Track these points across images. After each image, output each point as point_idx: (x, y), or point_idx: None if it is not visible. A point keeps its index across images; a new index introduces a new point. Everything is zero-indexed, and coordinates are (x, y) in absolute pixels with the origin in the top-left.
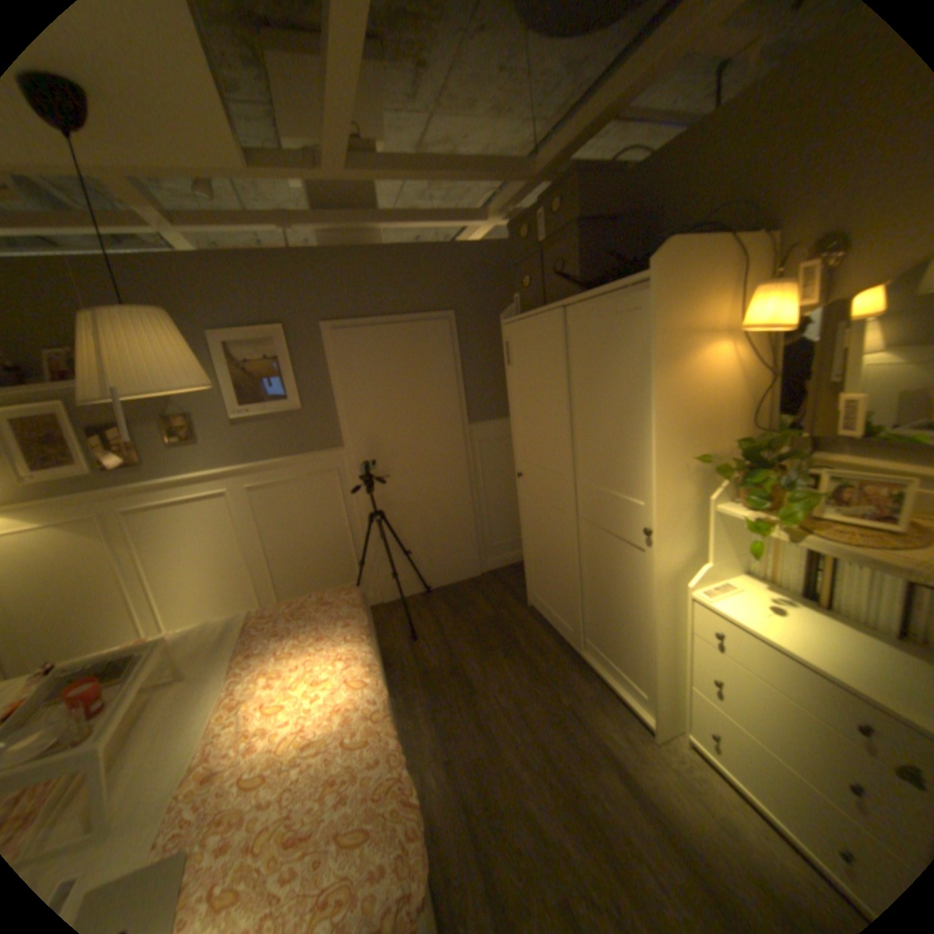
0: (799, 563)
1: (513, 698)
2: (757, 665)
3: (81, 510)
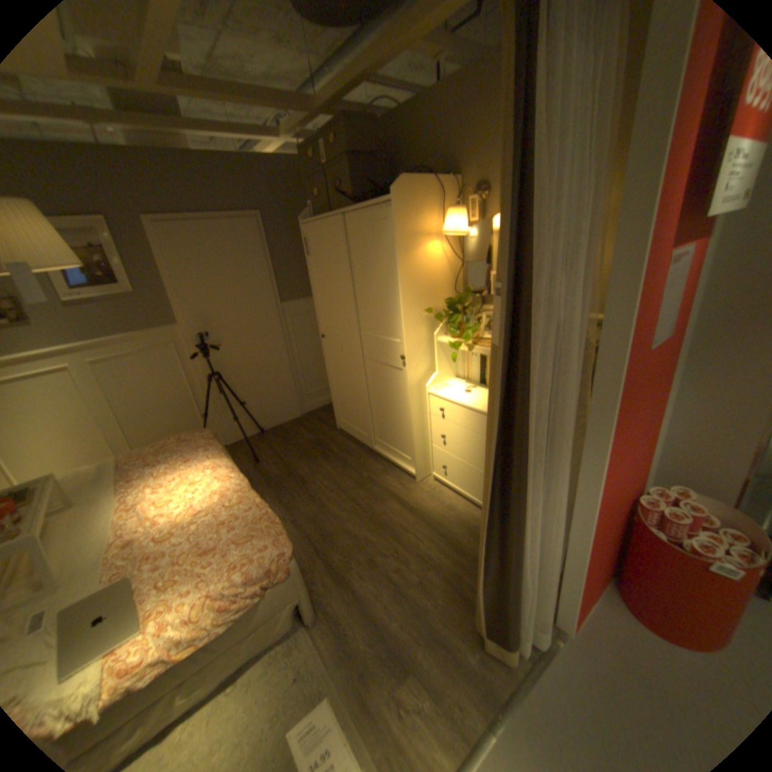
0: (477, 365)
1: (331, 480)
2: (457, 419)
3: None
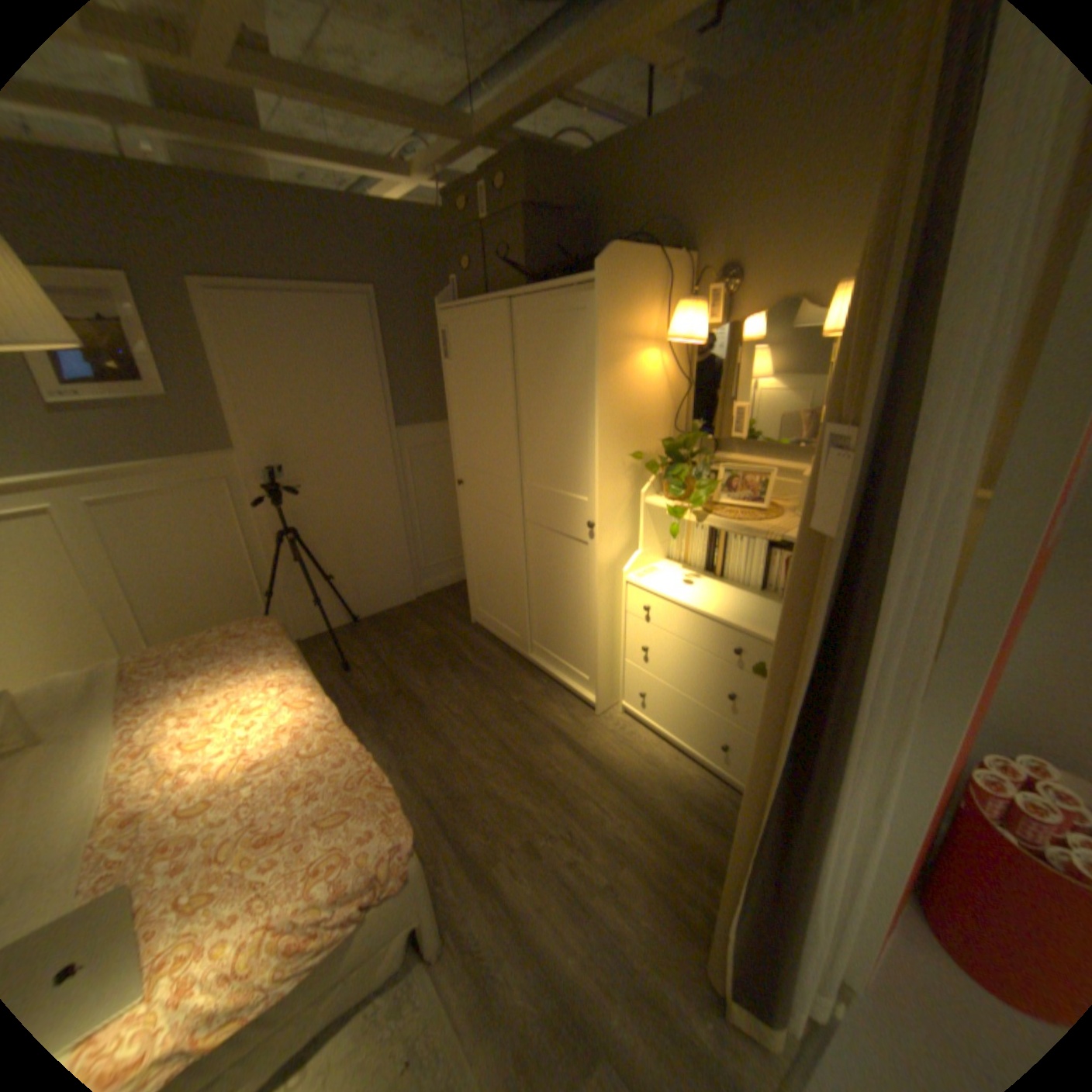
0: (702, 544)
1: (464, 705)
2: (672, 626)
3: None
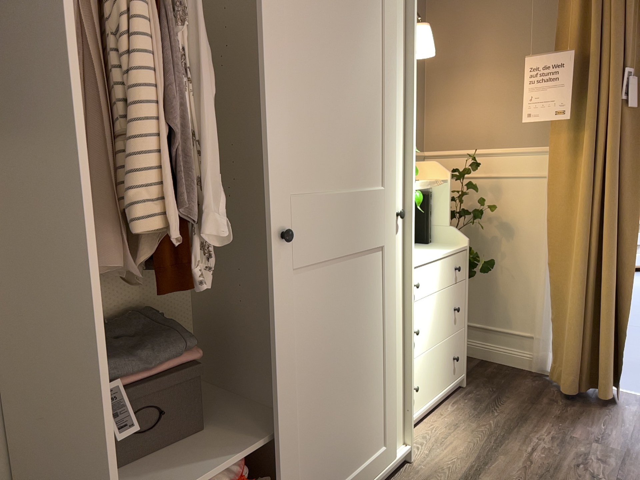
0: None
1: None
2: (428, 285)
3: None
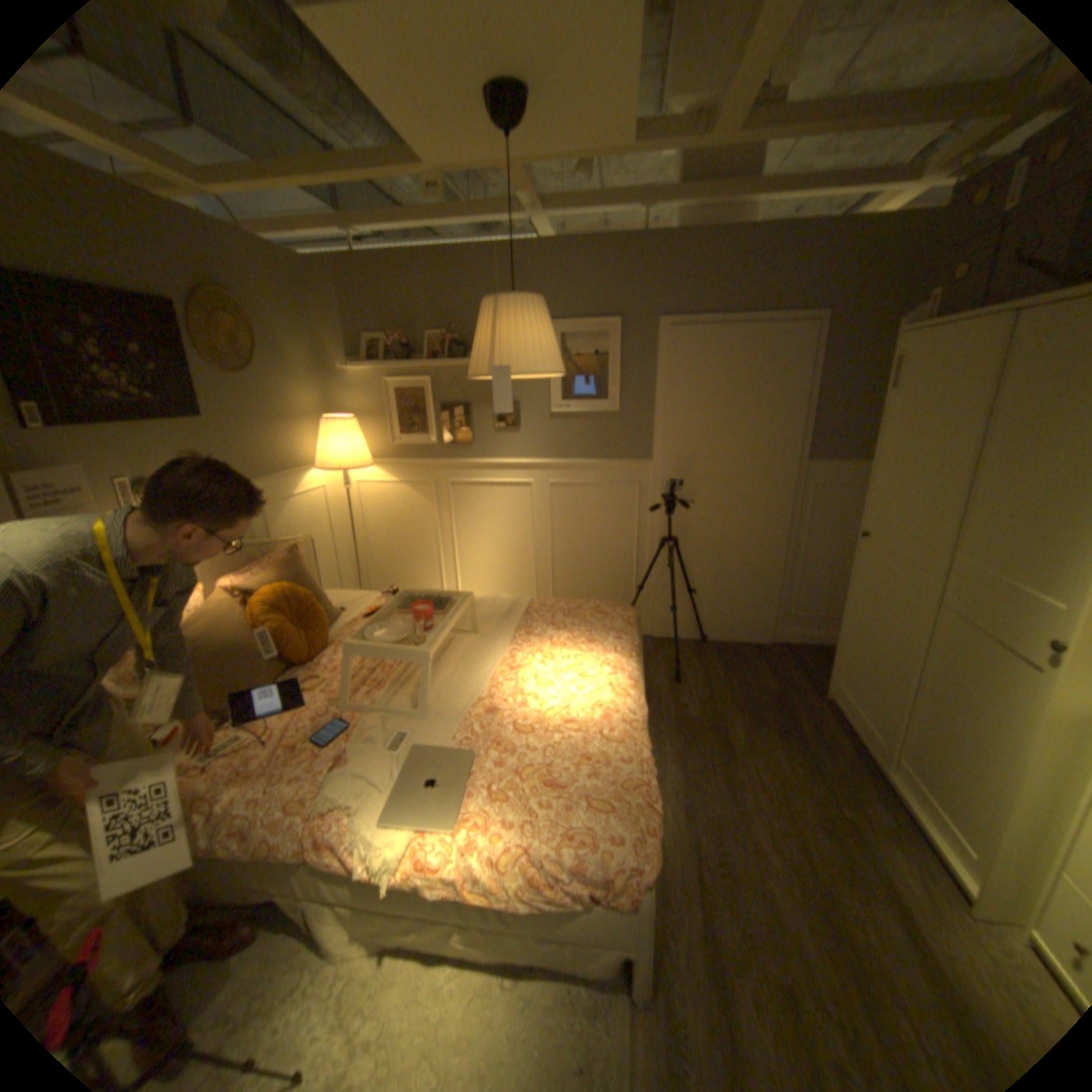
0: None
1: (781, 783)
2: None
3: (425, 476)
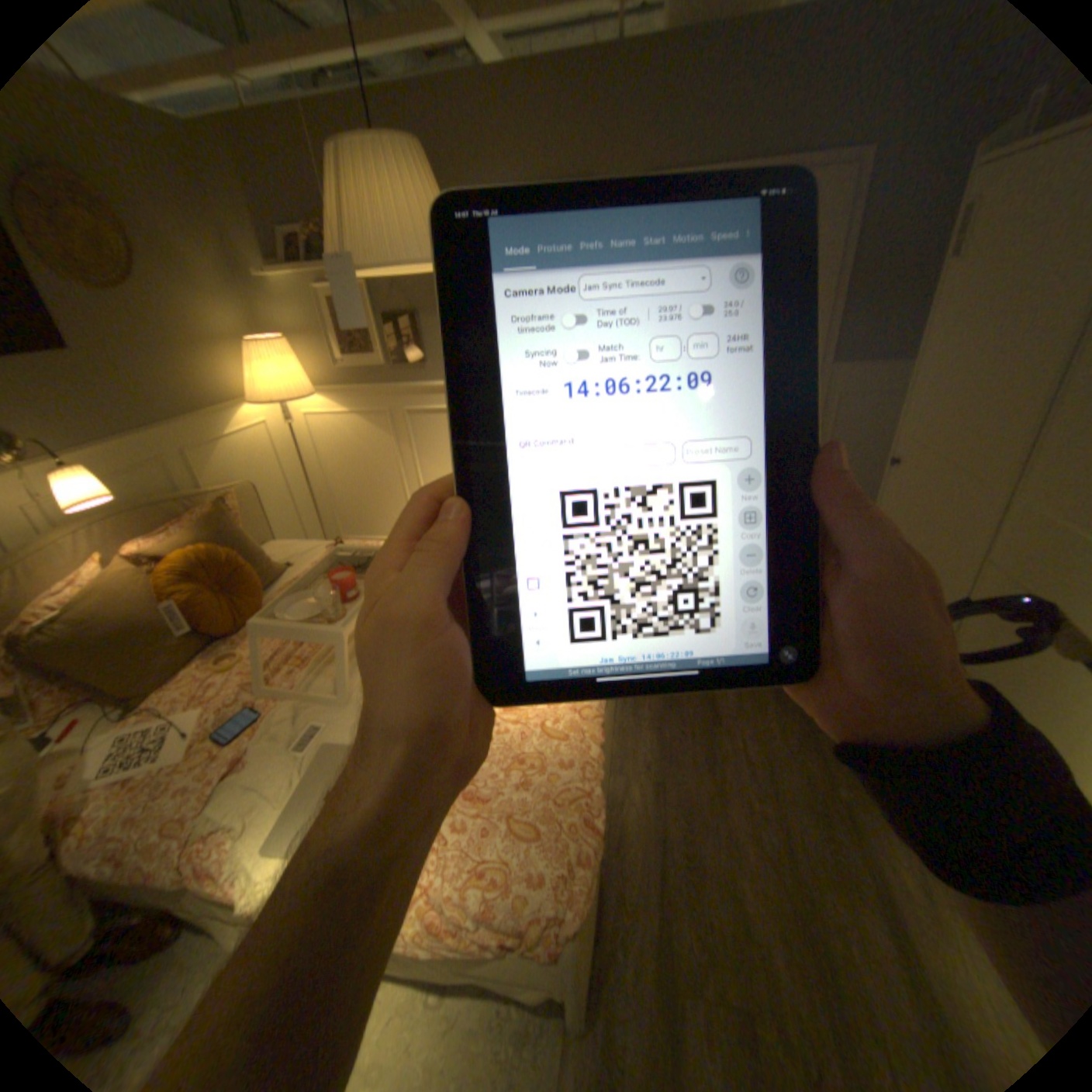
0: None
1: (769, 753)
2: None
3: (376, 404)
